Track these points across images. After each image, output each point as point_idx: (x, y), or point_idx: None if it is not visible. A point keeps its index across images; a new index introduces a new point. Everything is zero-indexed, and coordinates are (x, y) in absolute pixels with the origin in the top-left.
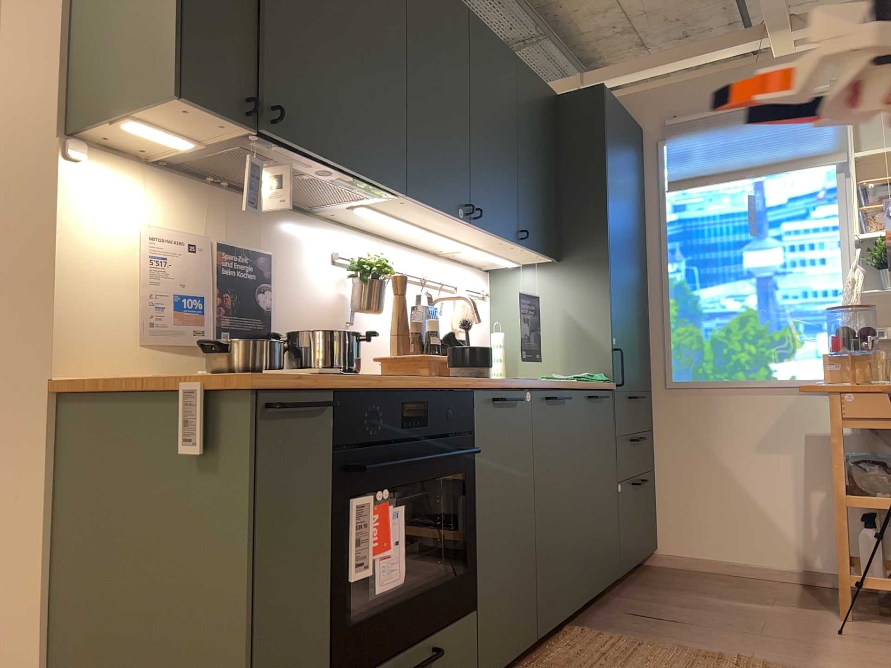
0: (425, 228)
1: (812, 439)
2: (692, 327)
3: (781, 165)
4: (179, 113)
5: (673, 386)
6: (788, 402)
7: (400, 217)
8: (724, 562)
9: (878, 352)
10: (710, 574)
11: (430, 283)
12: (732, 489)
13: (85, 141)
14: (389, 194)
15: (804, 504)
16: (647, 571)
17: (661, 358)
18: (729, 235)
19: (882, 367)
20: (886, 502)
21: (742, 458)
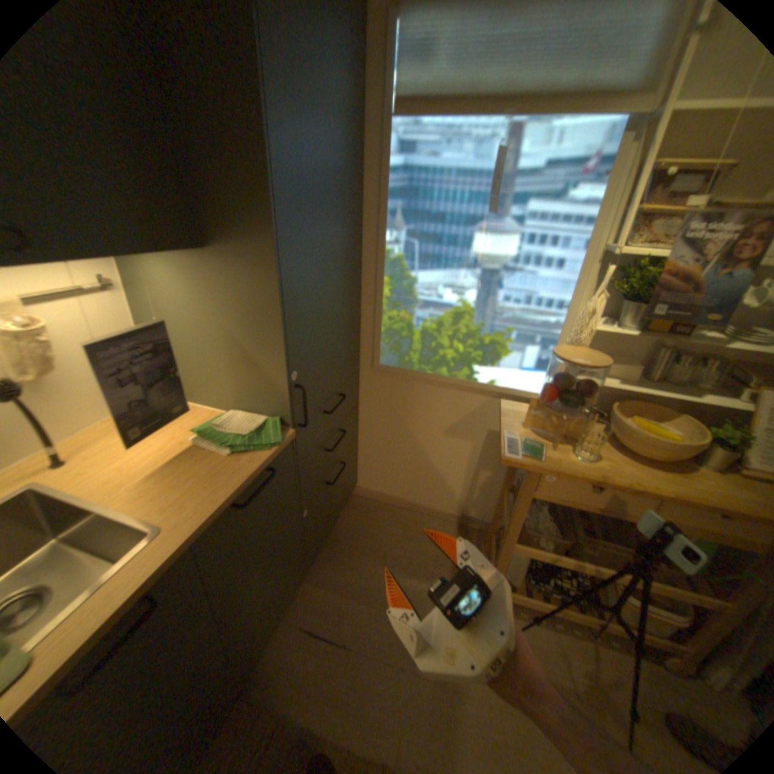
0: None
1: (493, 435)
2: (404, 314)
3: (559, 100)
4: None
5: (379, 370)
6: (482, 402)
7: None
8: (404, 502)
9: (594, 417)
10: (393, 510)
11: None
12: (419, 458)
13: None
14: None
15: (473, 479)
16: (345, 509)
17: (371, 339)
18: (464, 205)
19: (592, 434)
20: (548, 557)
21: (431, 438)
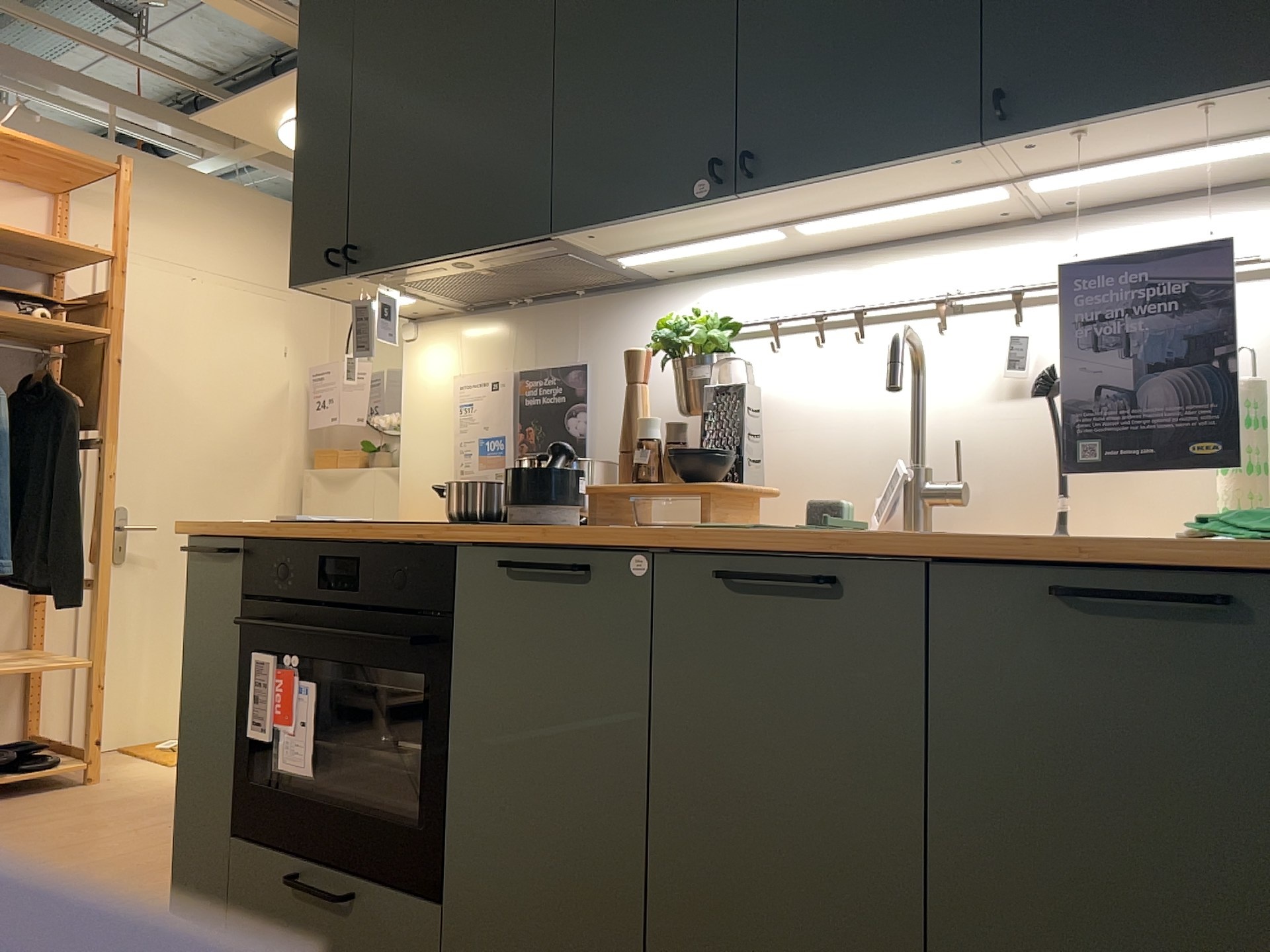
0: (764, 228)
1: None
2: None
3: None
4: (328, 291)
5: None
6: None
7: (688, 241)
8: None
9: None
10: None
11: (983, 302)
12: None
13: (421, 318)
14: (560, 239)
15: None
16: None
17: None
18: None
19: None
20: None
21: None
